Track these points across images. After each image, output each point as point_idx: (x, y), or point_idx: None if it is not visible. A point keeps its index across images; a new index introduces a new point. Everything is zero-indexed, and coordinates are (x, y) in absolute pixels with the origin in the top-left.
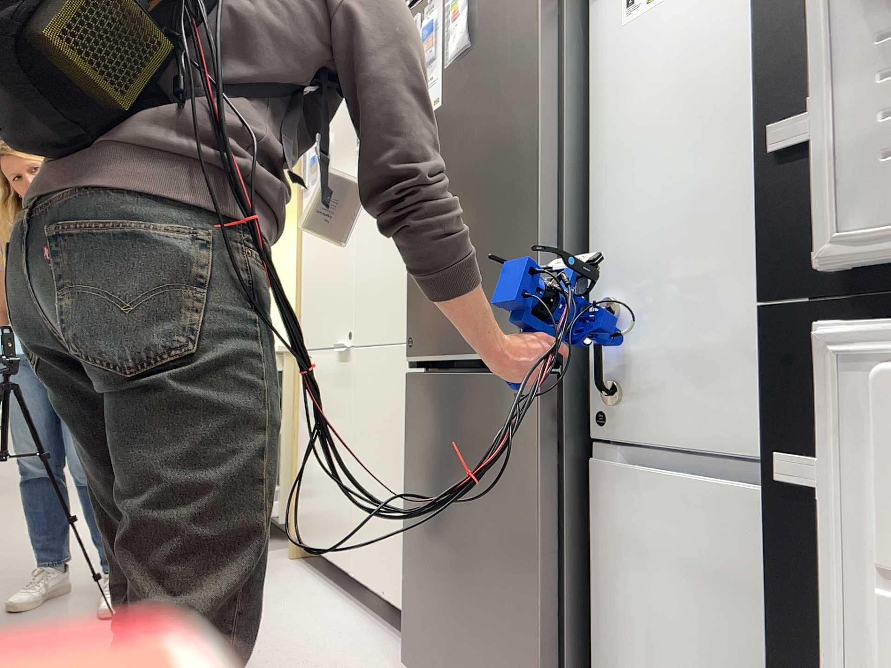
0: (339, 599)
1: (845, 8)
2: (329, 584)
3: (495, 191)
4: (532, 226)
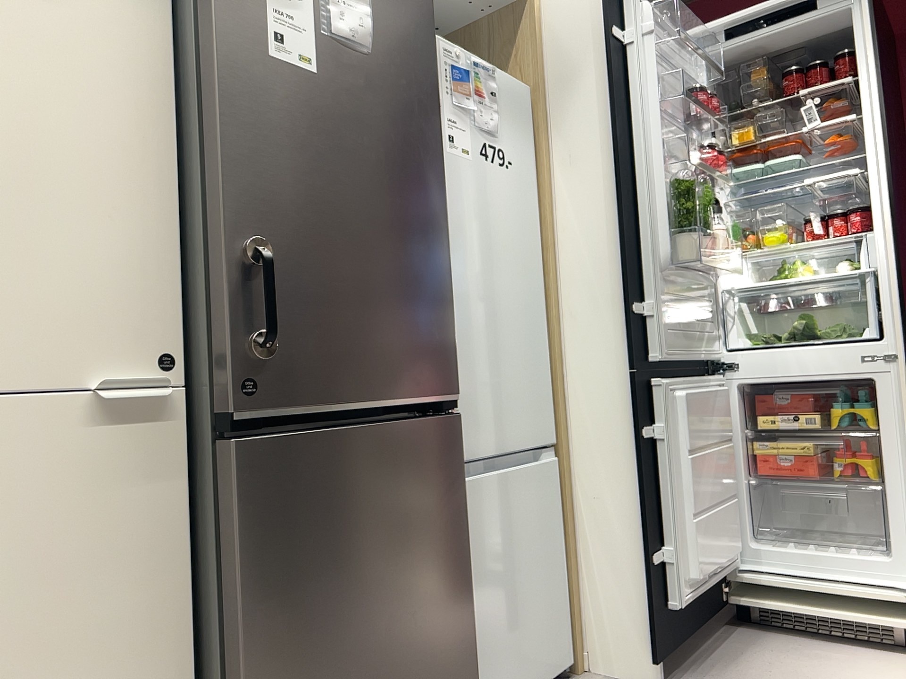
0: None
1: (656, 275)
2: None
3: (407, 231)
4: (445, 282)
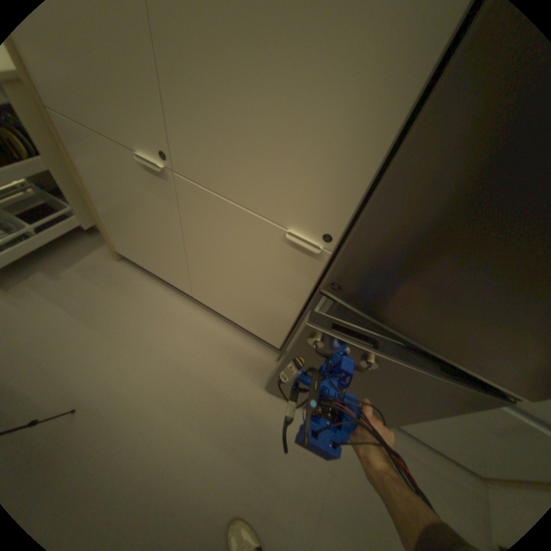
0: (184, 303)
1: None
2: (165, 286)
3: None
4: None
